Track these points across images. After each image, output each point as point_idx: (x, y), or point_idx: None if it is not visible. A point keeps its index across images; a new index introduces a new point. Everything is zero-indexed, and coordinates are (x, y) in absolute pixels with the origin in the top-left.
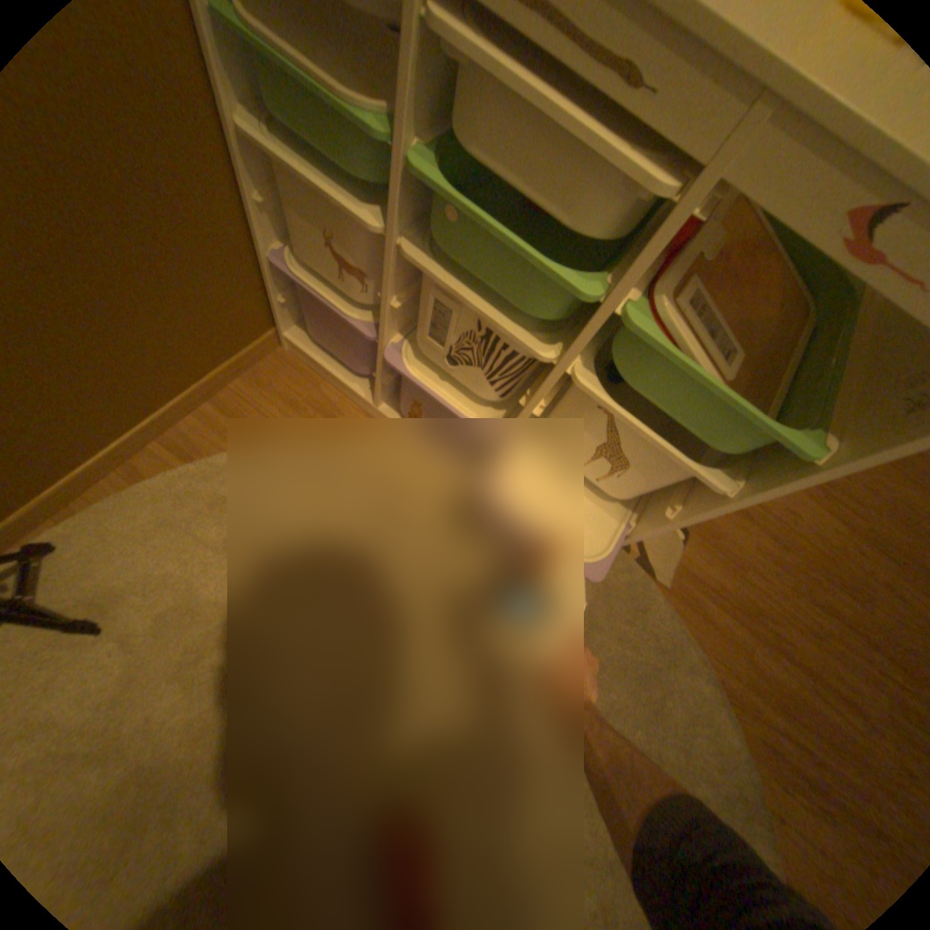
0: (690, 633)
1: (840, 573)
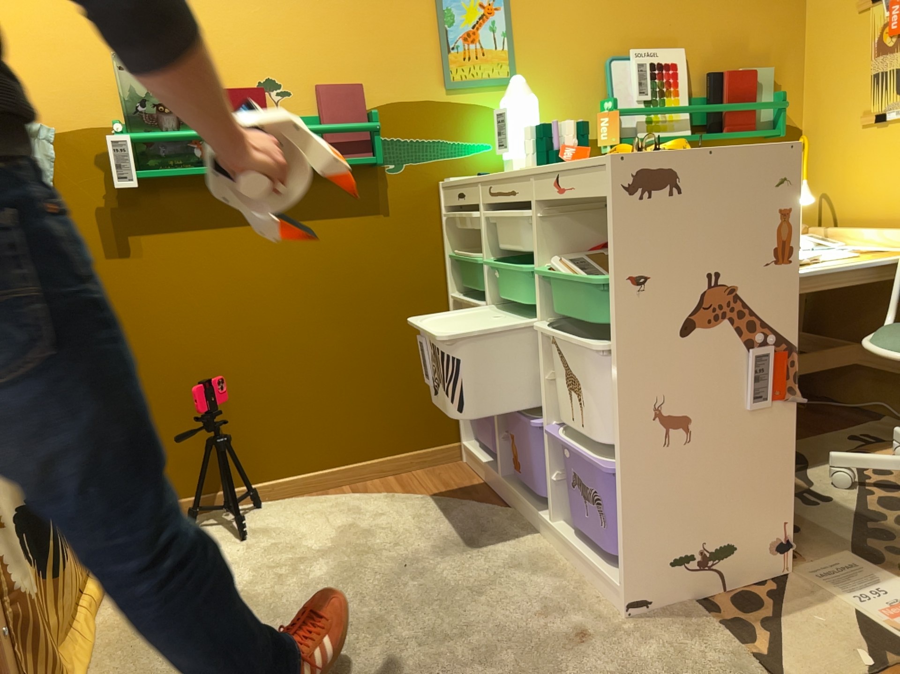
0: None
1: None
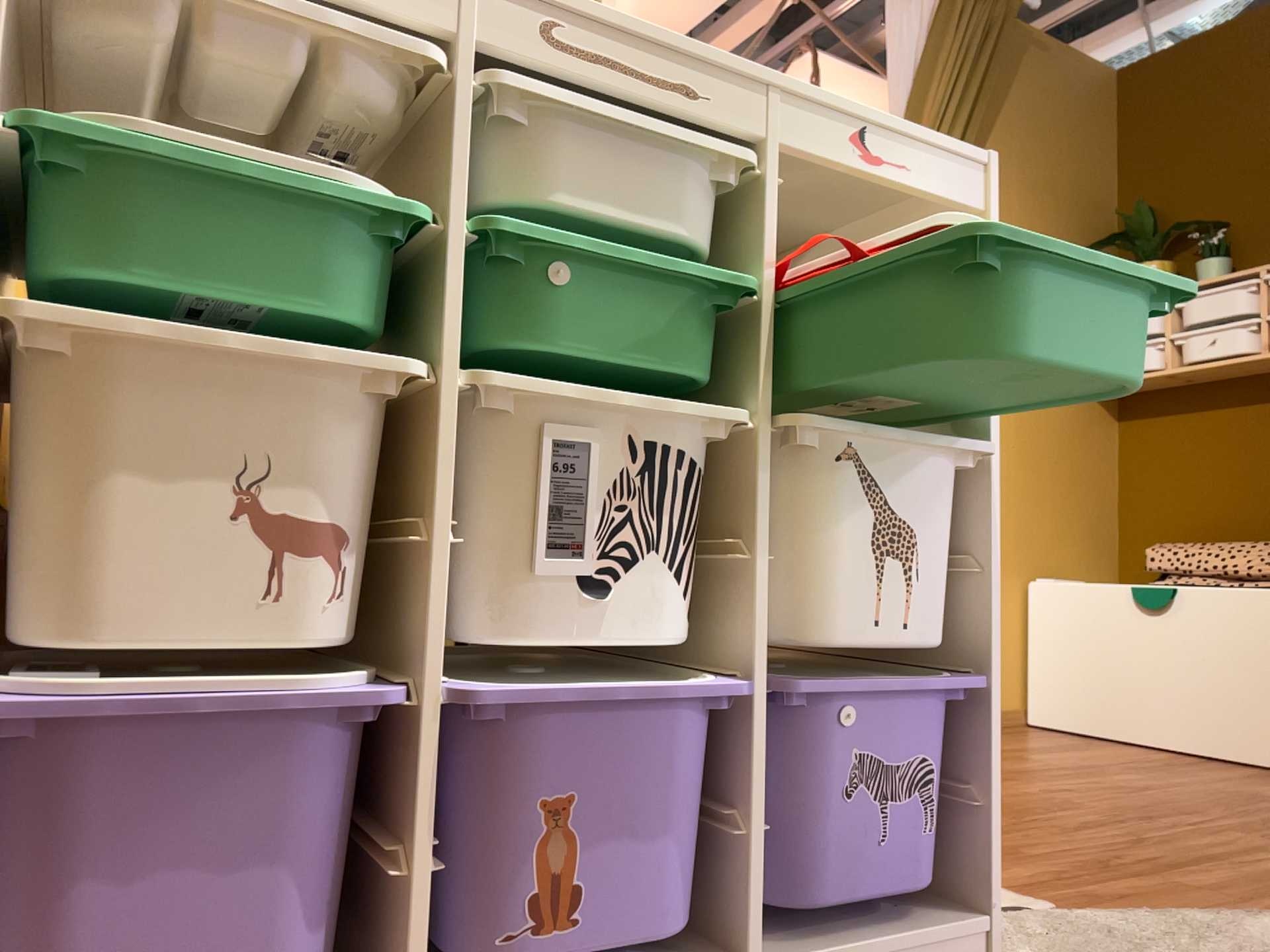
0: (1140, 903)
1: (1017, 801)
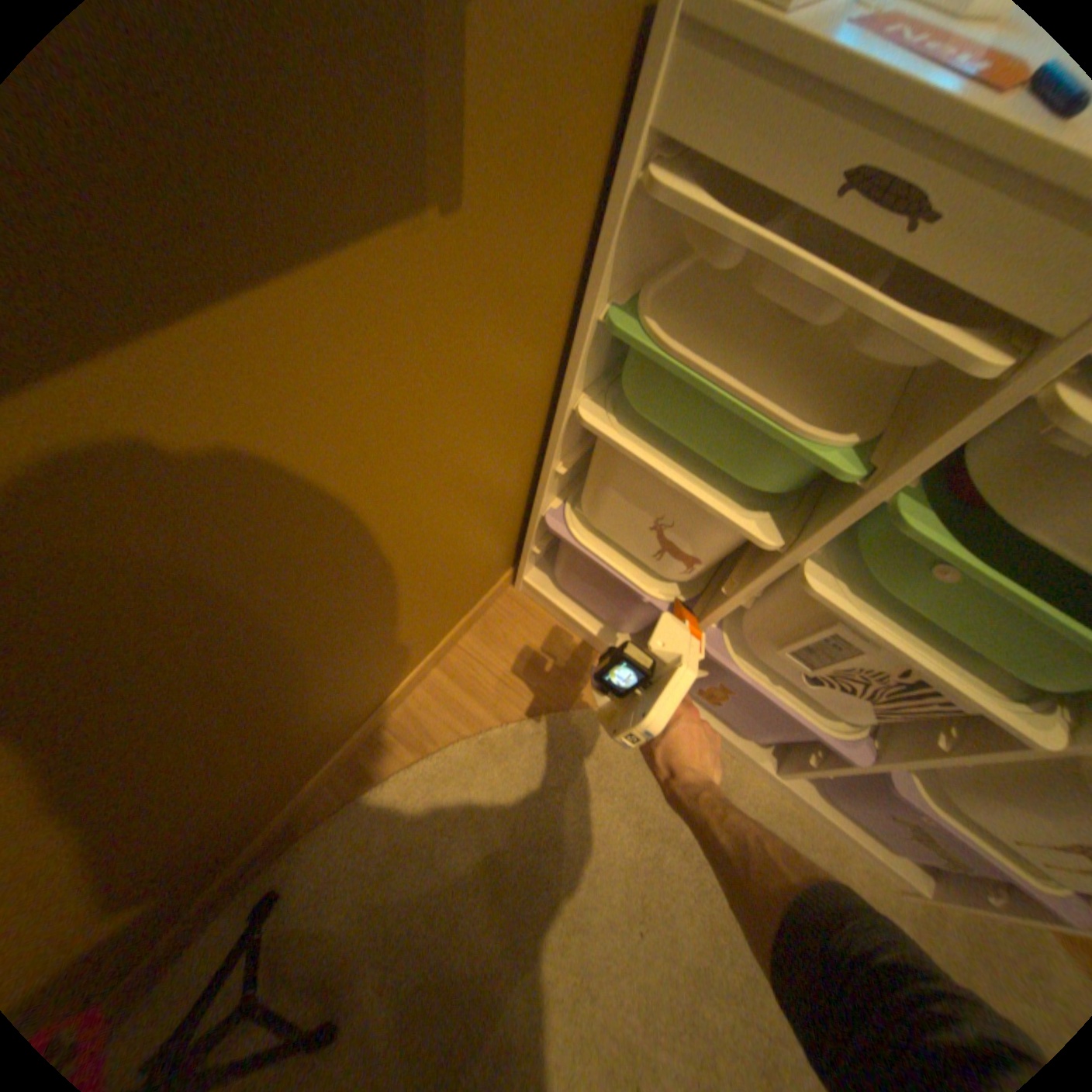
0: None
1: None
